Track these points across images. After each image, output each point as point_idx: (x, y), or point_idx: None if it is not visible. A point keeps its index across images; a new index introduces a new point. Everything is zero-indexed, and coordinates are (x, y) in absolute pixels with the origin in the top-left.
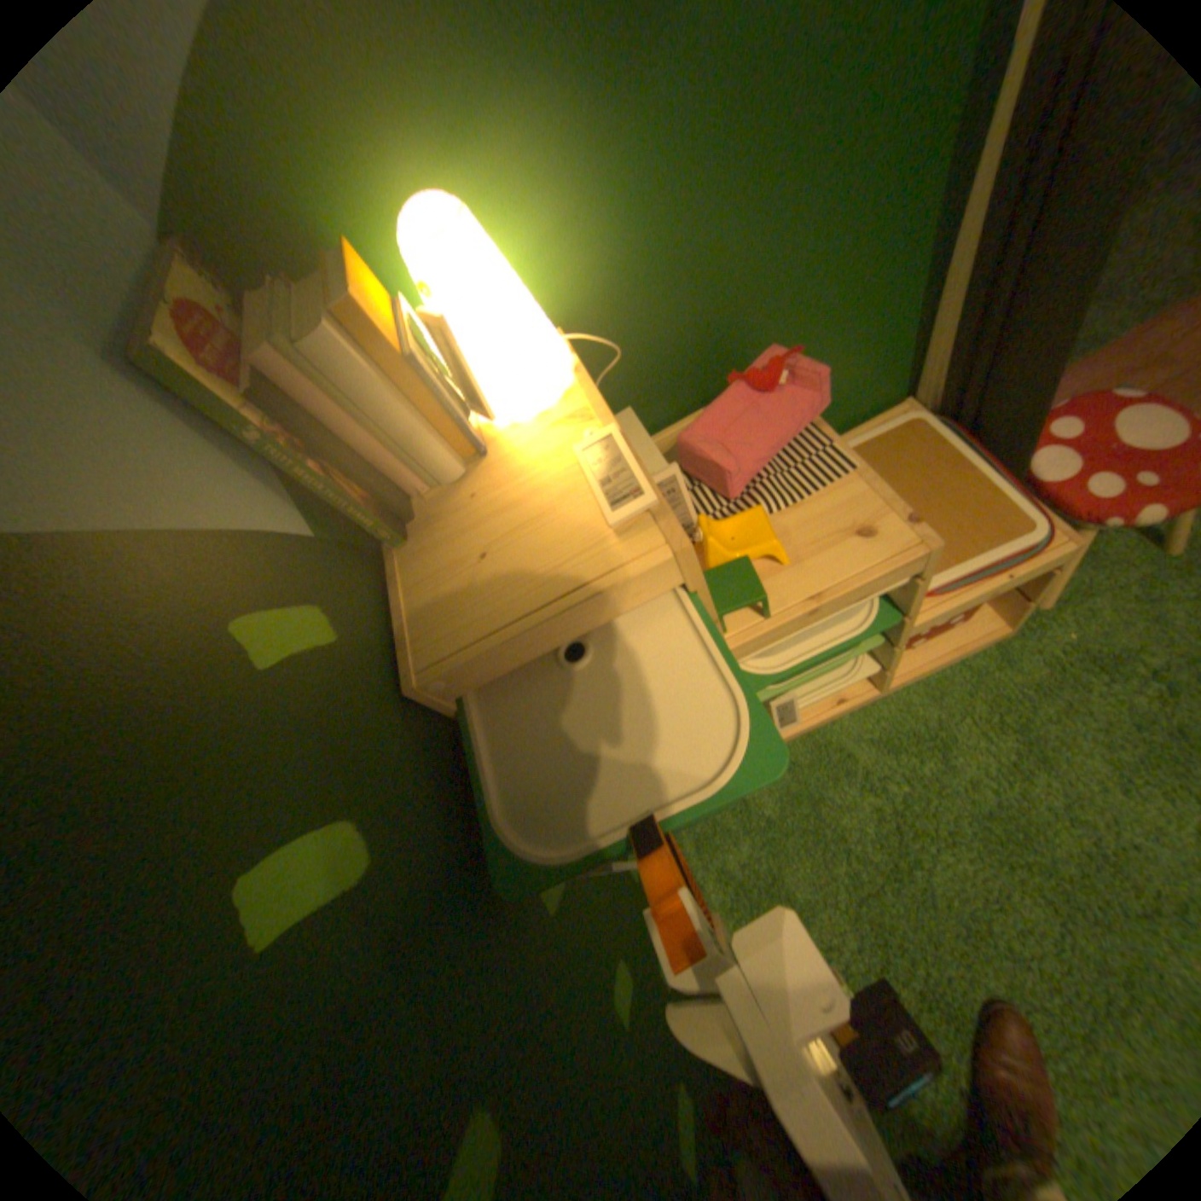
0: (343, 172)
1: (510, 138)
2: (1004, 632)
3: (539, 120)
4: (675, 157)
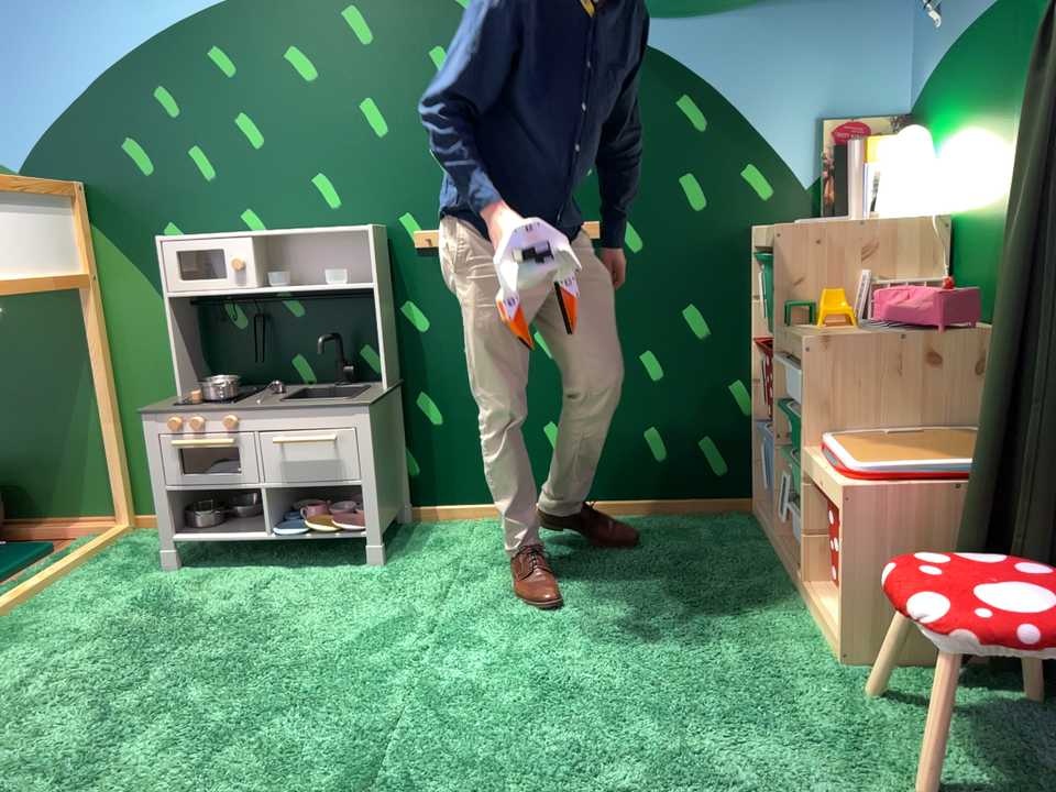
0: (936, 119)
1: (966, 130)
2: (840, 644)
3: (973, 127)
4: (1001, 165)
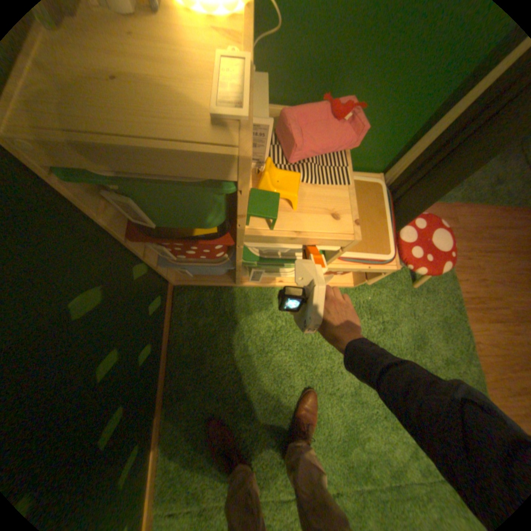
0: None
1: None
2: (351, 286)
3: None
4: None
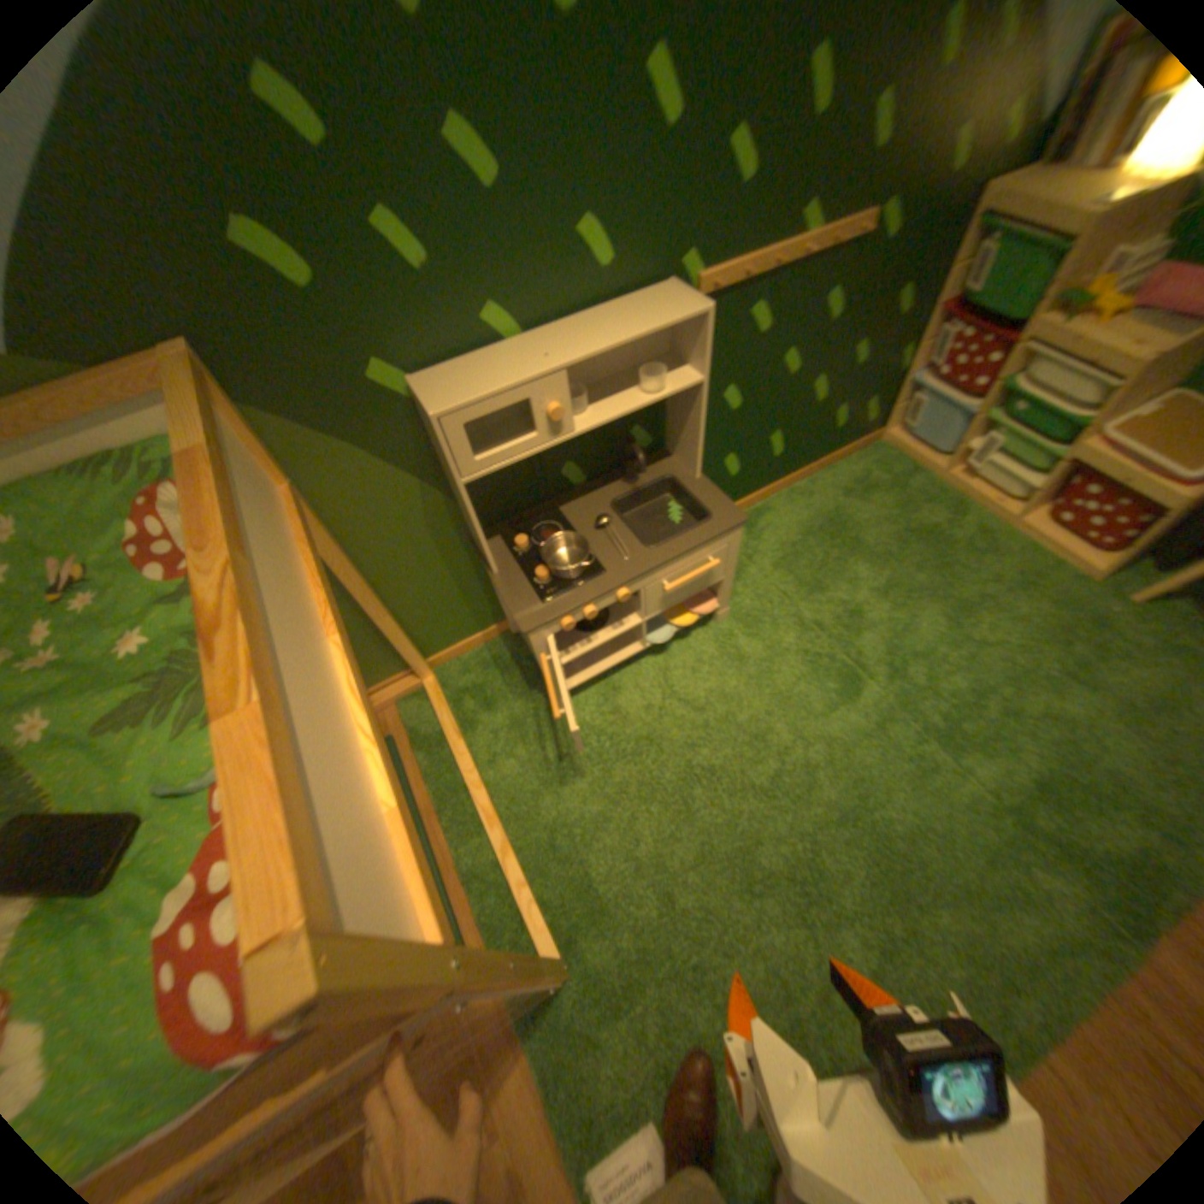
0: None
1: None
2: (1098, 573)
3: None
4: None
